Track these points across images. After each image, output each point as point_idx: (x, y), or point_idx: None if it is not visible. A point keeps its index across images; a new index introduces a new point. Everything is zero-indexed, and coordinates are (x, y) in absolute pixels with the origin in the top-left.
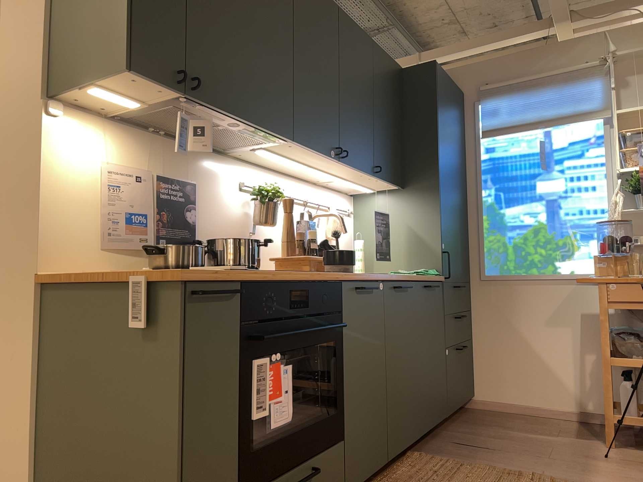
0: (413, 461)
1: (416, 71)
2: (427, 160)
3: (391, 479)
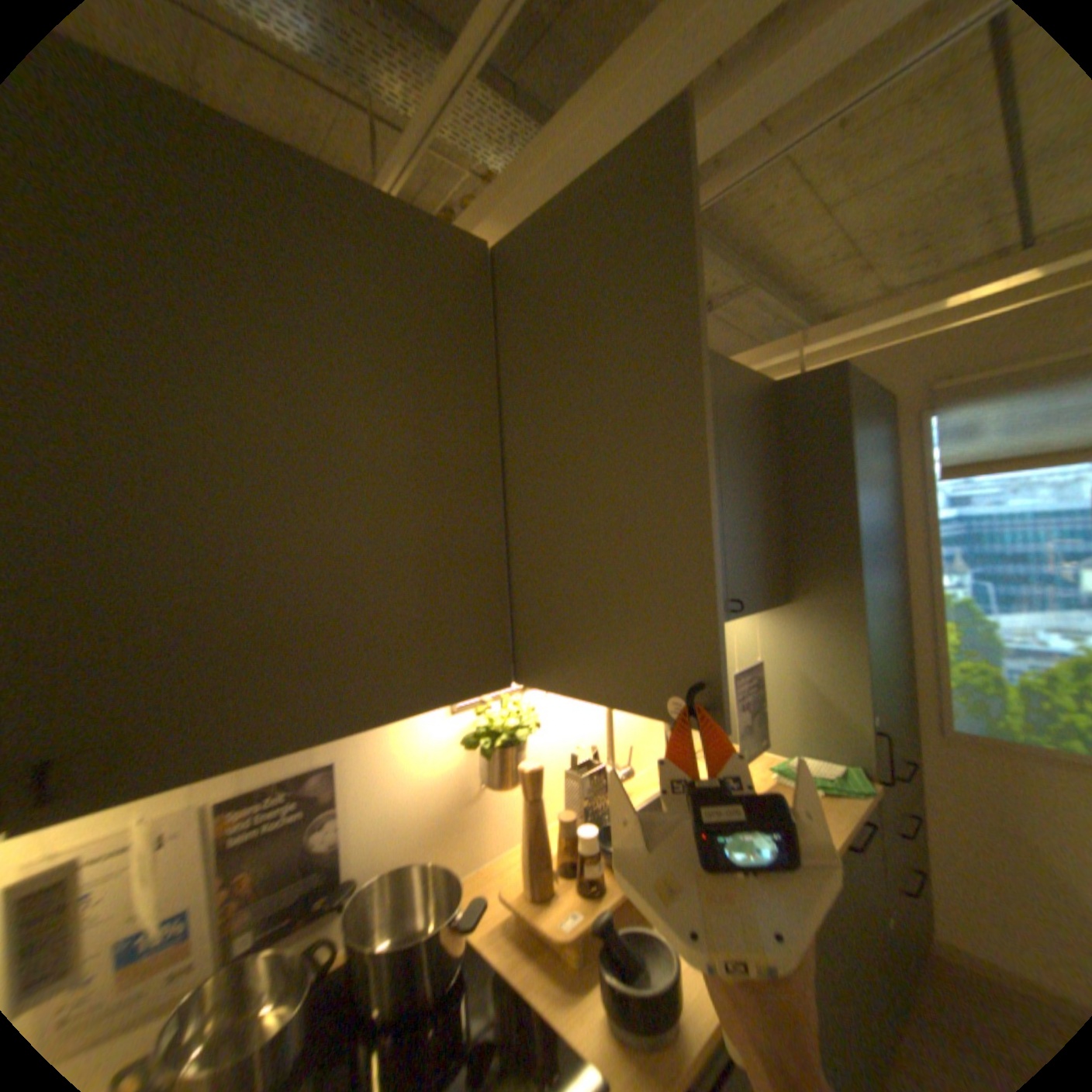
0: None
1: (806, 382)
2: (835, 556)
3: None
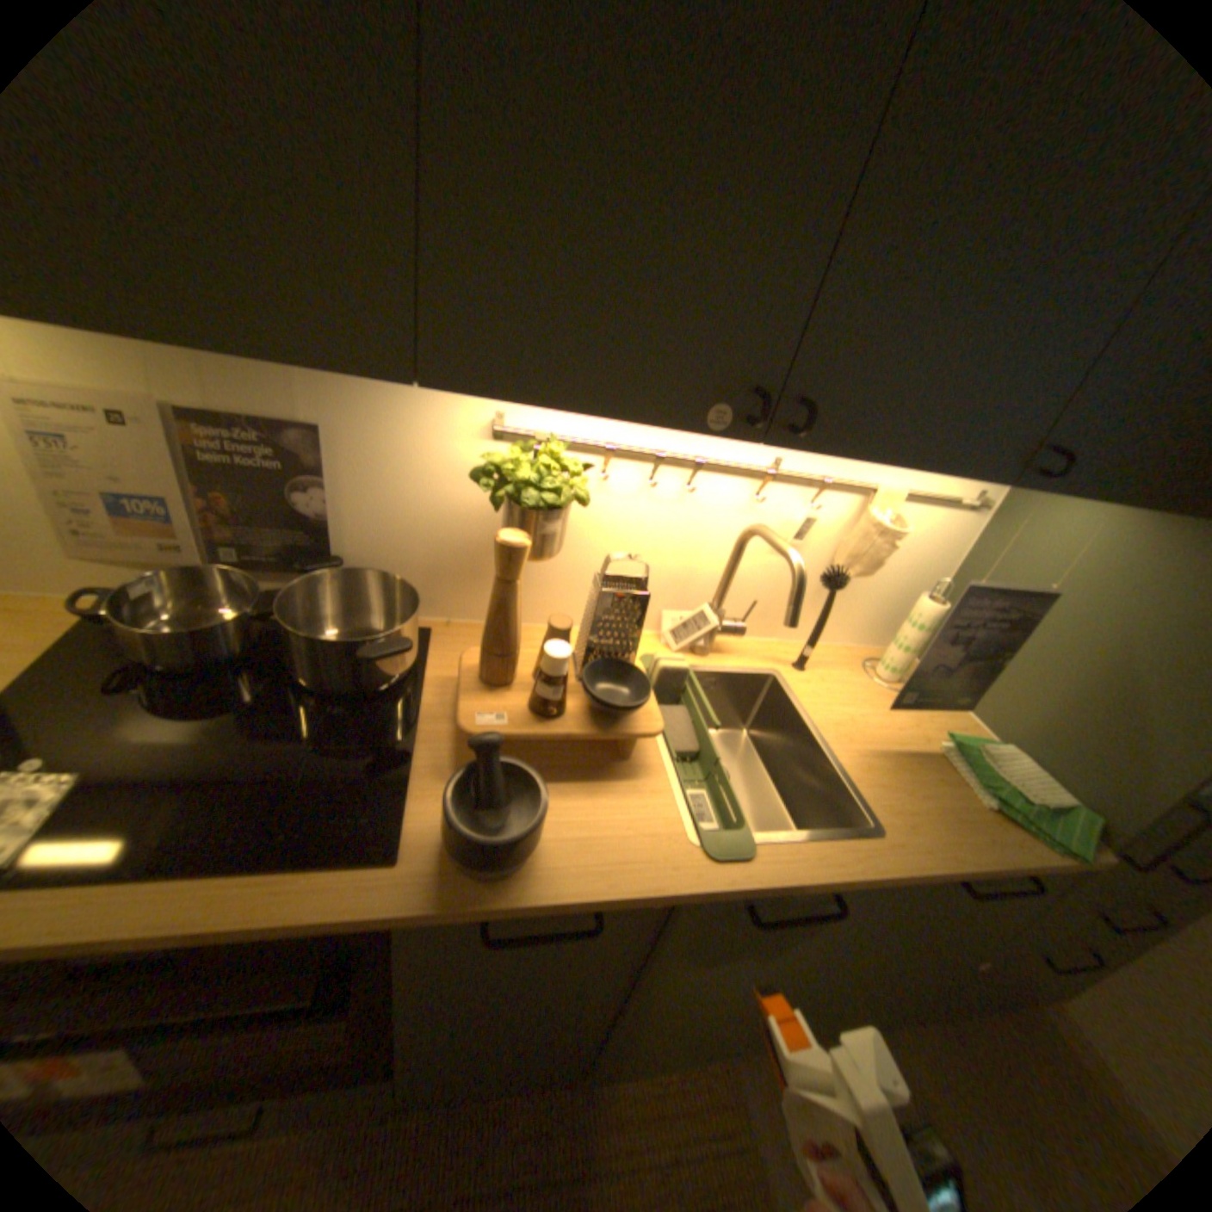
0: (689, 1080)
1: None
2: None
3: (588, 1096)
